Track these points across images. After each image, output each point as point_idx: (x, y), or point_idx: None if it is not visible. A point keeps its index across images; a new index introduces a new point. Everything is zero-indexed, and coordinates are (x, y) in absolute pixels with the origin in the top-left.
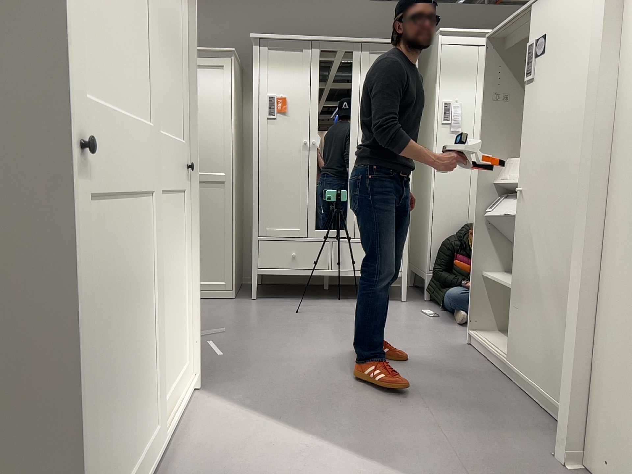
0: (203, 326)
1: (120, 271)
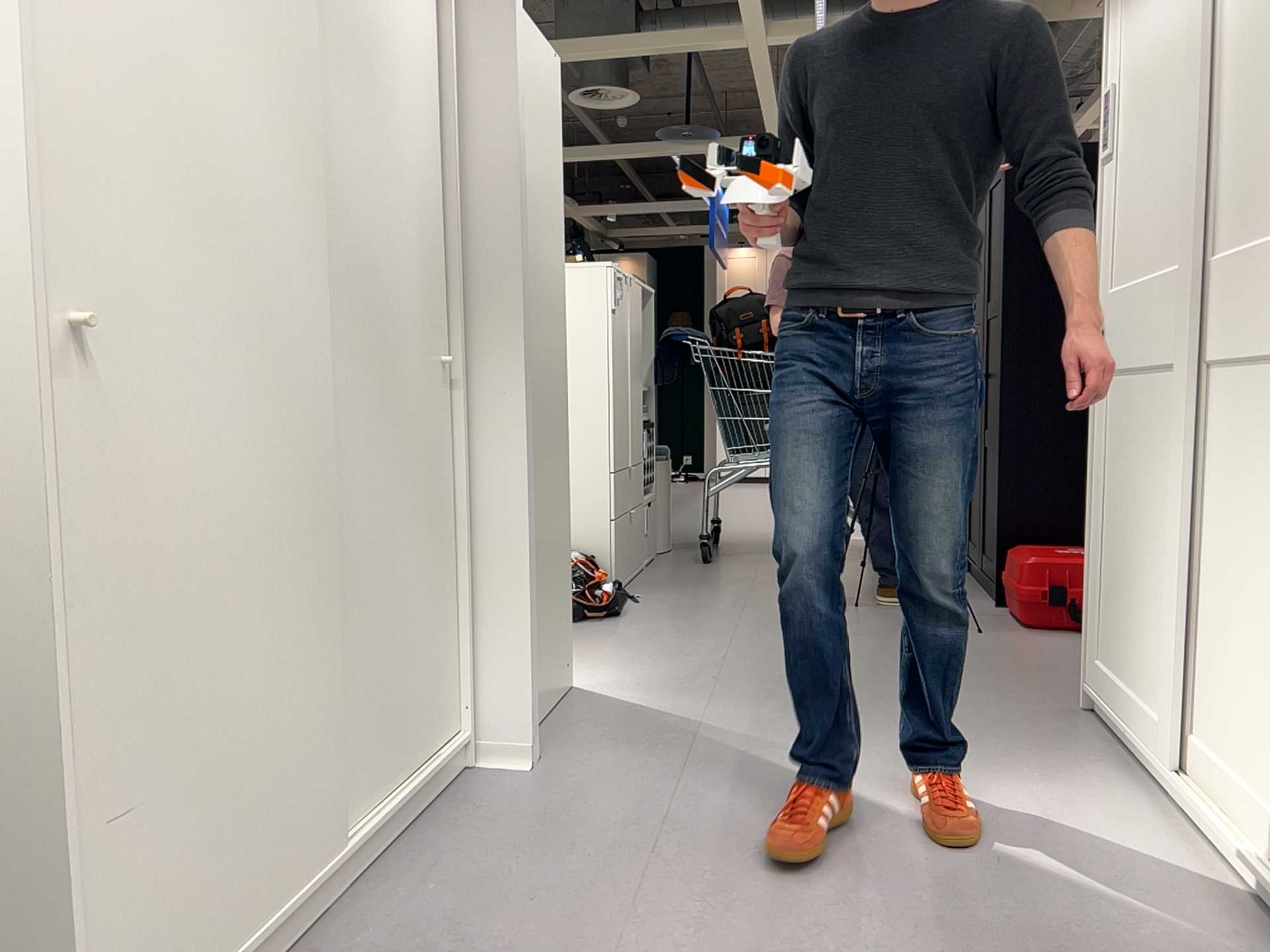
0: None
1: (1130, 451)
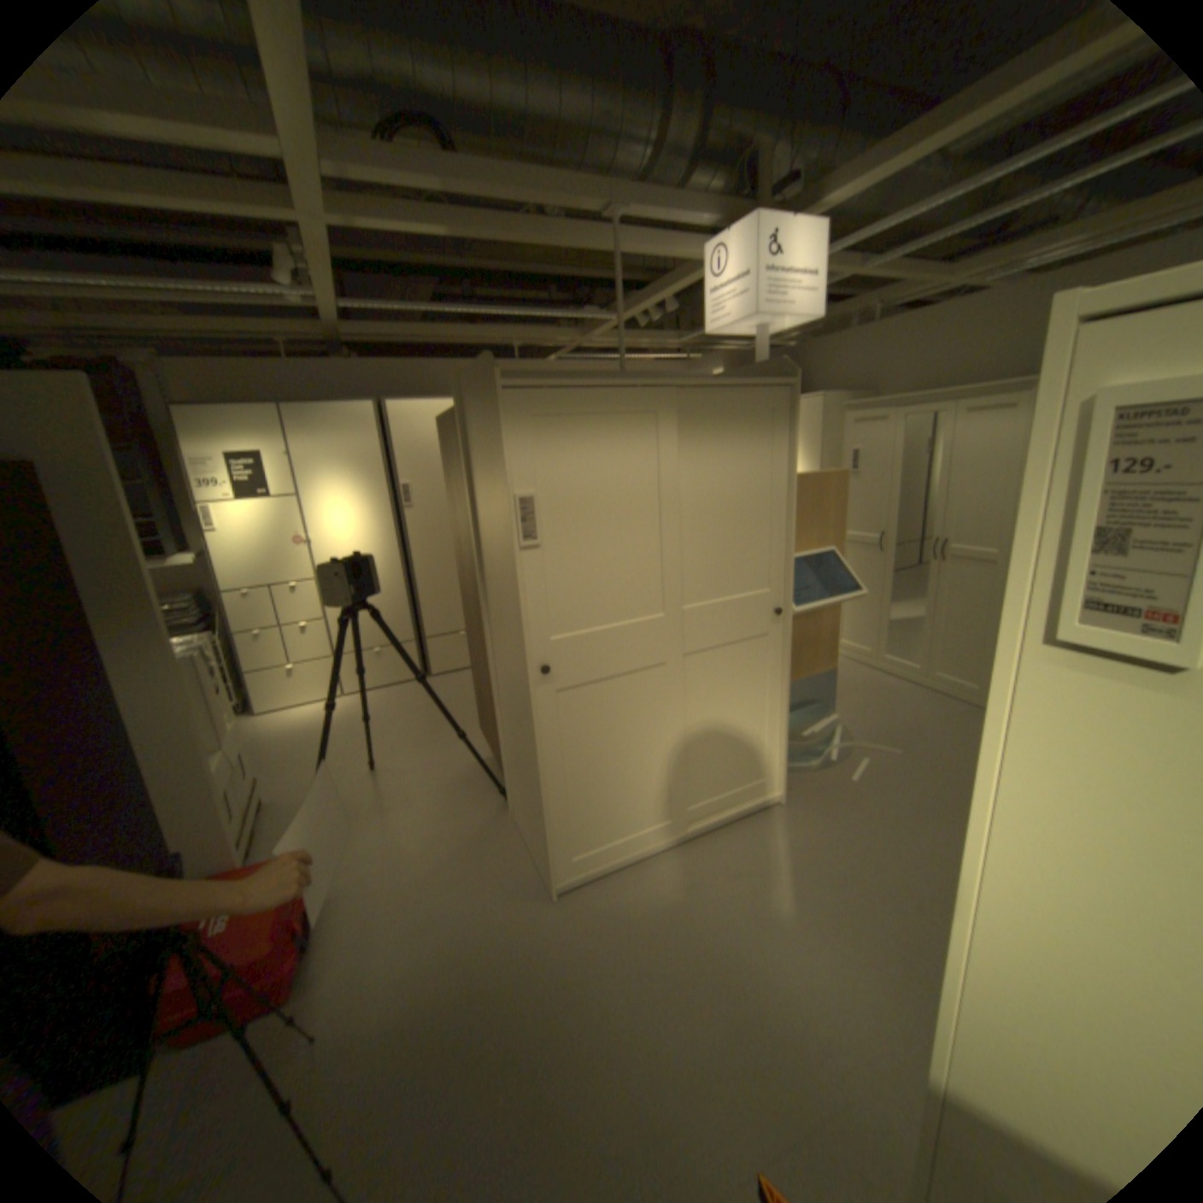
0: (891, 737)
1: (615, 720)
